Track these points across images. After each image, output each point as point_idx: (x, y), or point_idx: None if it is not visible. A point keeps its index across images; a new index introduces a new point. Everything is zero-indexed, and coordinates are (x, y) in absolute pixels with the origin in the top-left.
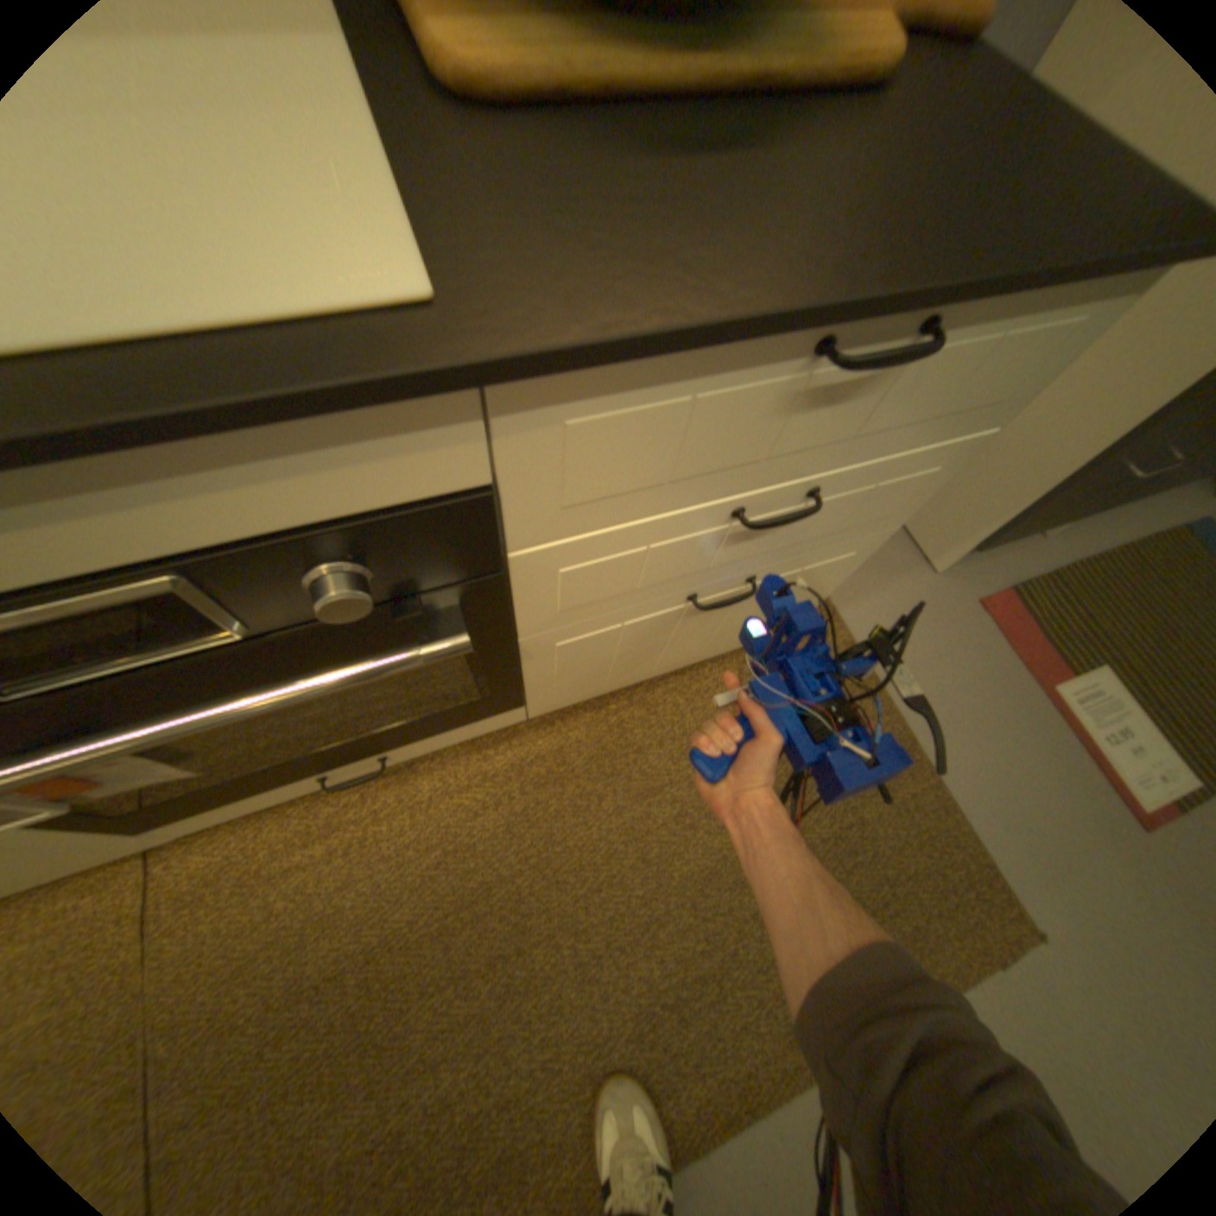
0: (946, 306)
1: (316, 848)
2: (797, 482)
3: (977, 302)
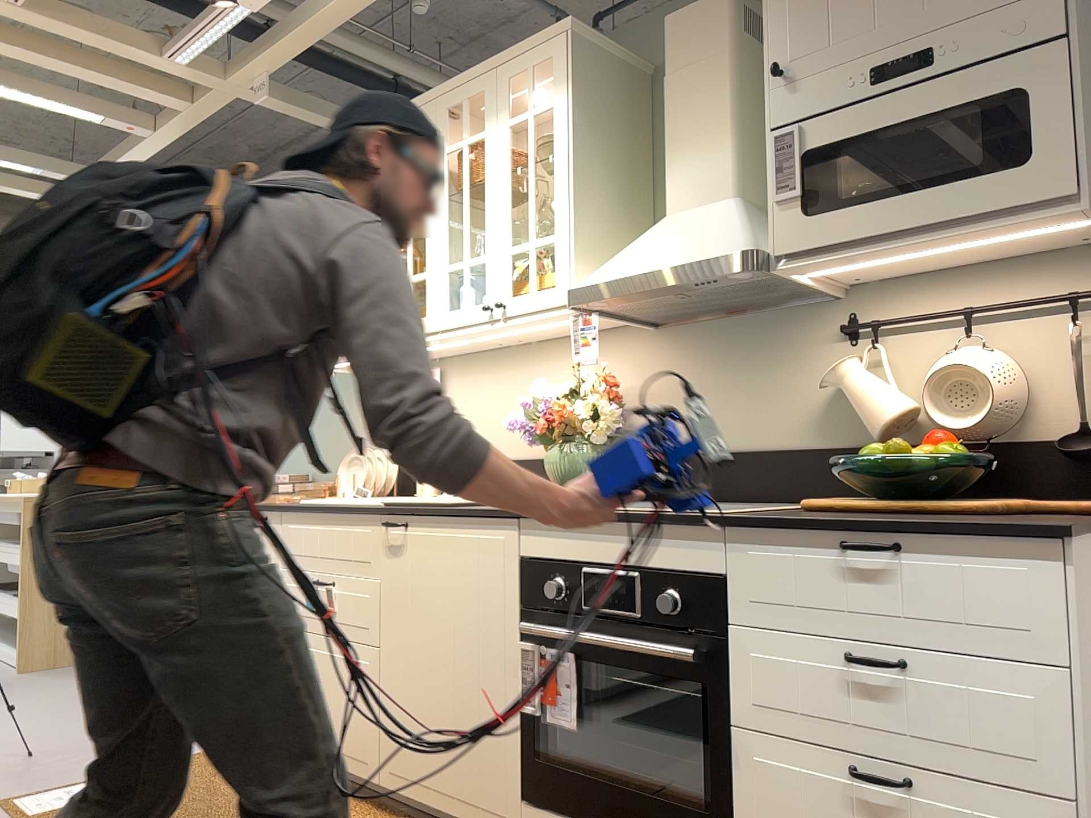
0: (903, 543)
1: None
2: (888, 653)
3: (924, 546)
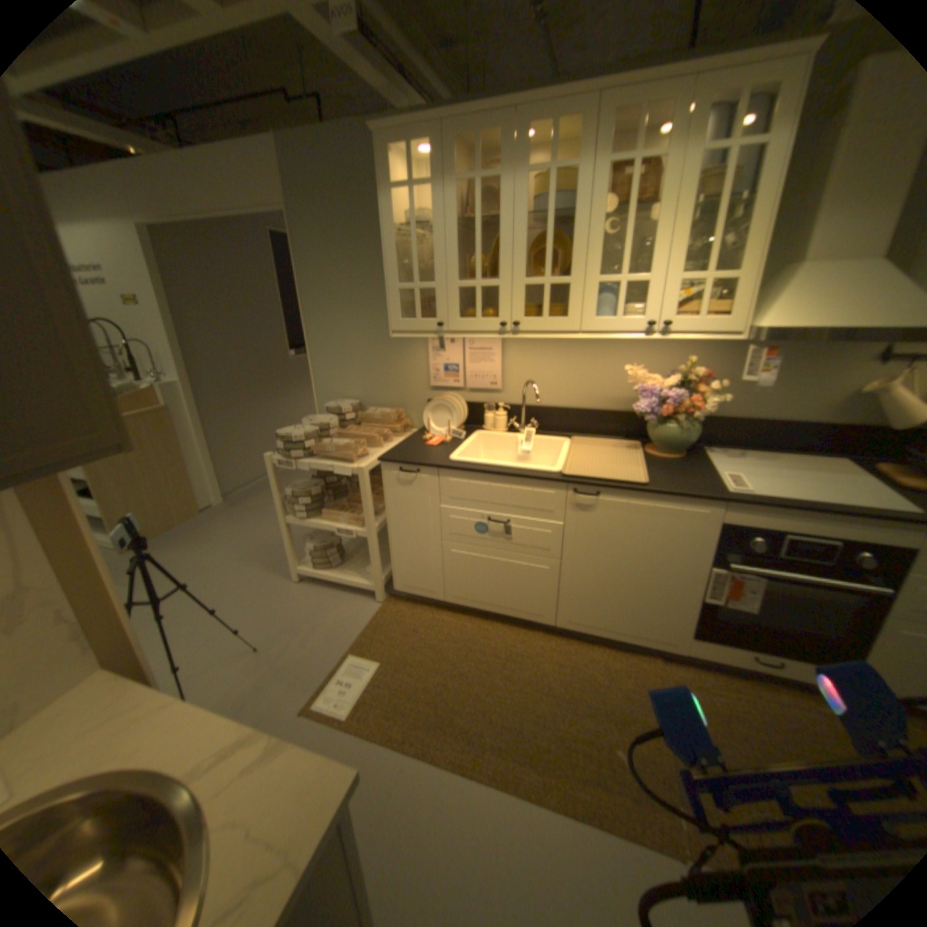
0: None
1: (735, 699)
2: None
3: None
